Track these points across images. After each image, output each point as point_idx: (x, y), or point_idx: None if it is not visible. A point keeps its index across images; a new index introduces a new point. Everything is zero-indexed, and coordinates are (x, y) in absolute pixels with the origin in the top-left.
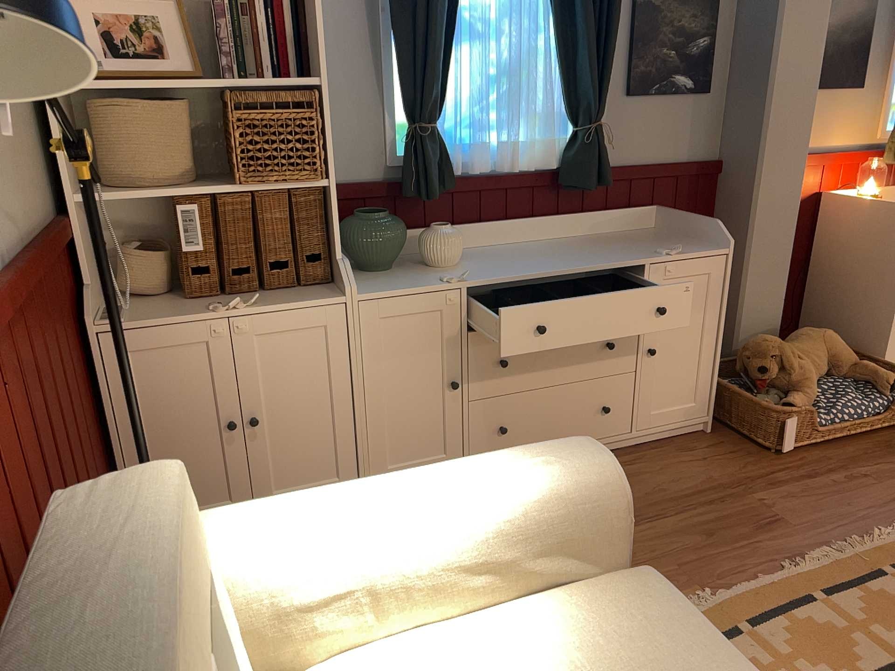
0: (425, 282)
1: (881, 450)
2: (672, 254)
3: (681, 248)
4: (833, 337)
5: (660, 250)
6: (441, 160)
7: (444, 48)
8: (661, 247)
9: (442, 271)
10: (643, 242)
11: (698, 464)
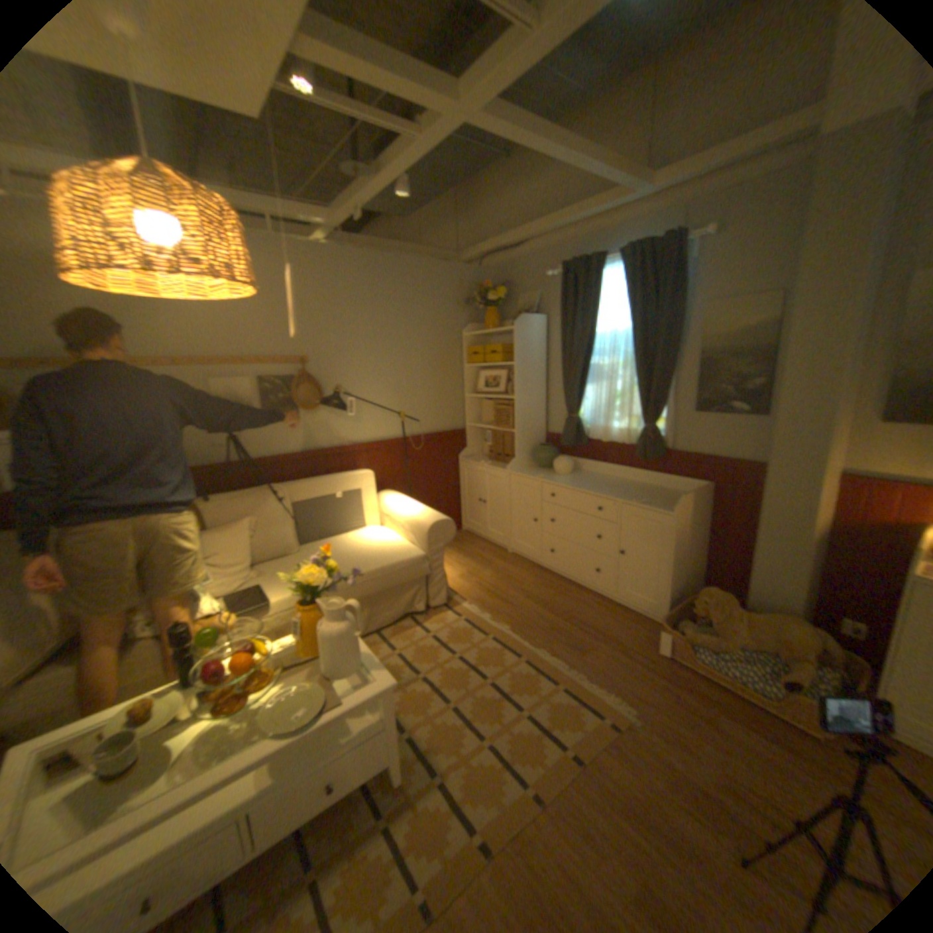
0: (534, 475)
1: (740, 714)
2: (640, 502)
3: (660, 504)
4: (799, 631)
5: (640, 499)
6: (577, 430)
7: (577, 385)
8: (656, 500)
9: (552, 475)
10: (663, 496)
11: (622, 625)
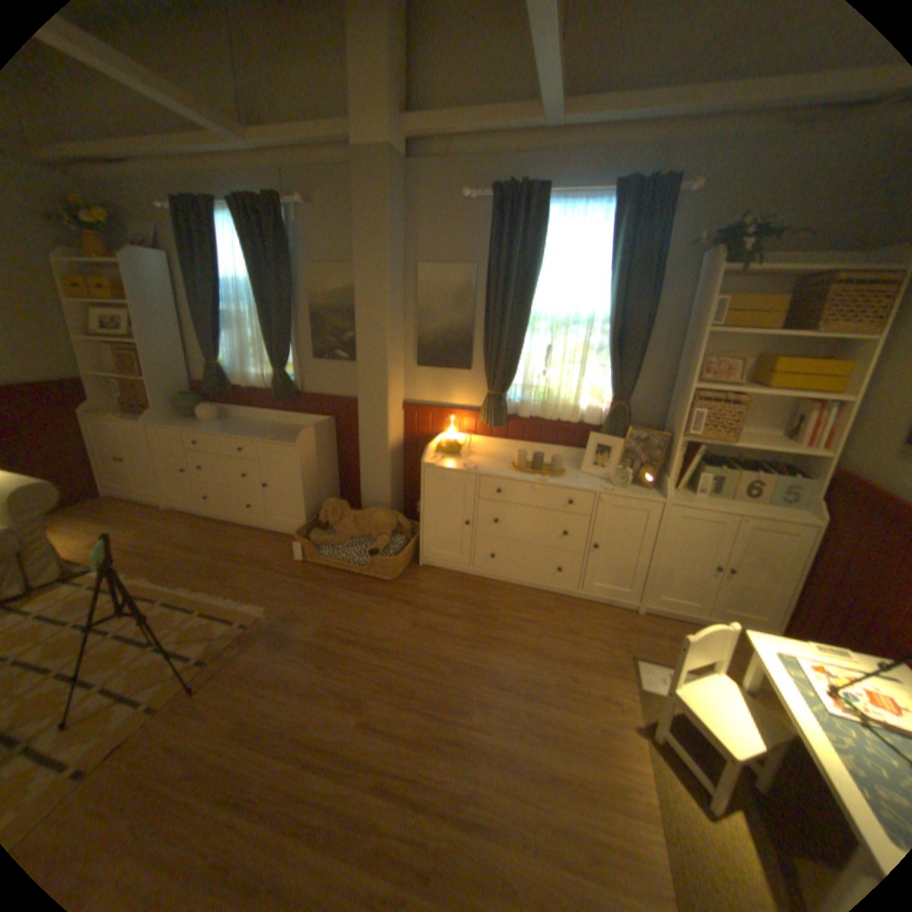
0: (172, 426)
1: (344, 584)
2: (270, 440)
3: (288, 439)
4: (381, 516)
5: (272, 437)
6: (216, 378)
7: (207, 332)
8: (286, 437)
9: (194, 424)
10: (294, 433)
11: (269, 549)
